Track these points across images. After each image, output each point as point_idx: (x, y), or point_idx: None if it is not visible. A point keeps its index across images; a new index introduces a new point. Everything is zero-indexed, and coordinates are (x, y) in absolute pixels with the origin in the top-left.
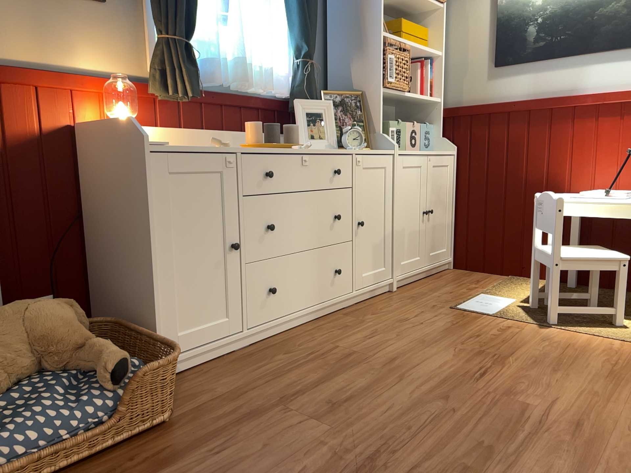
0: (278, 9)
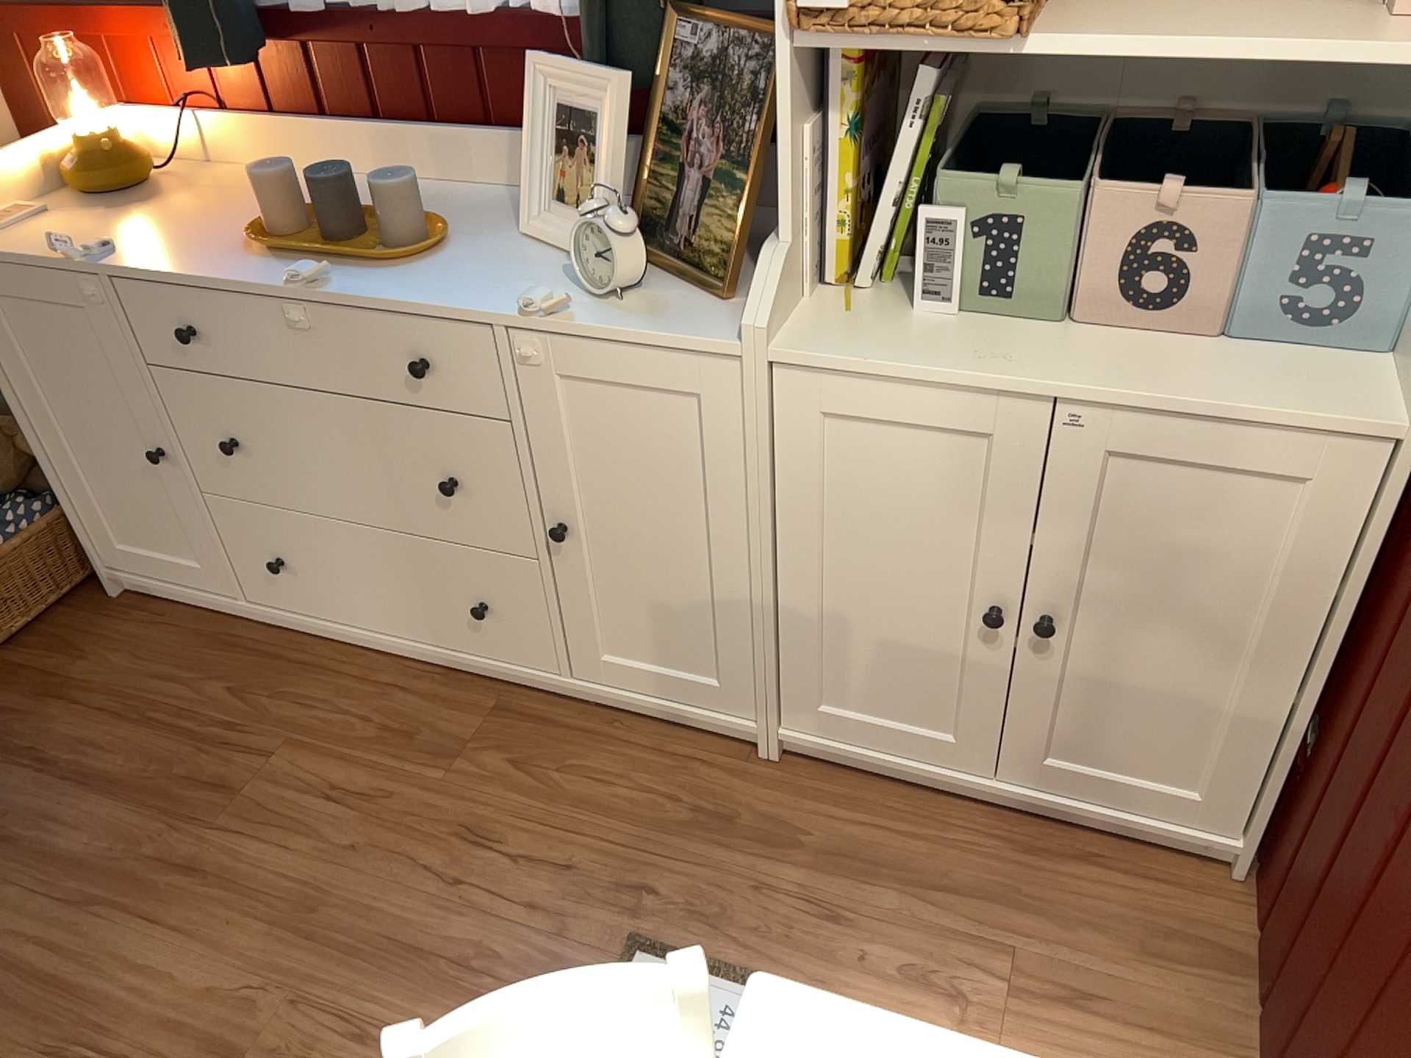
0: None
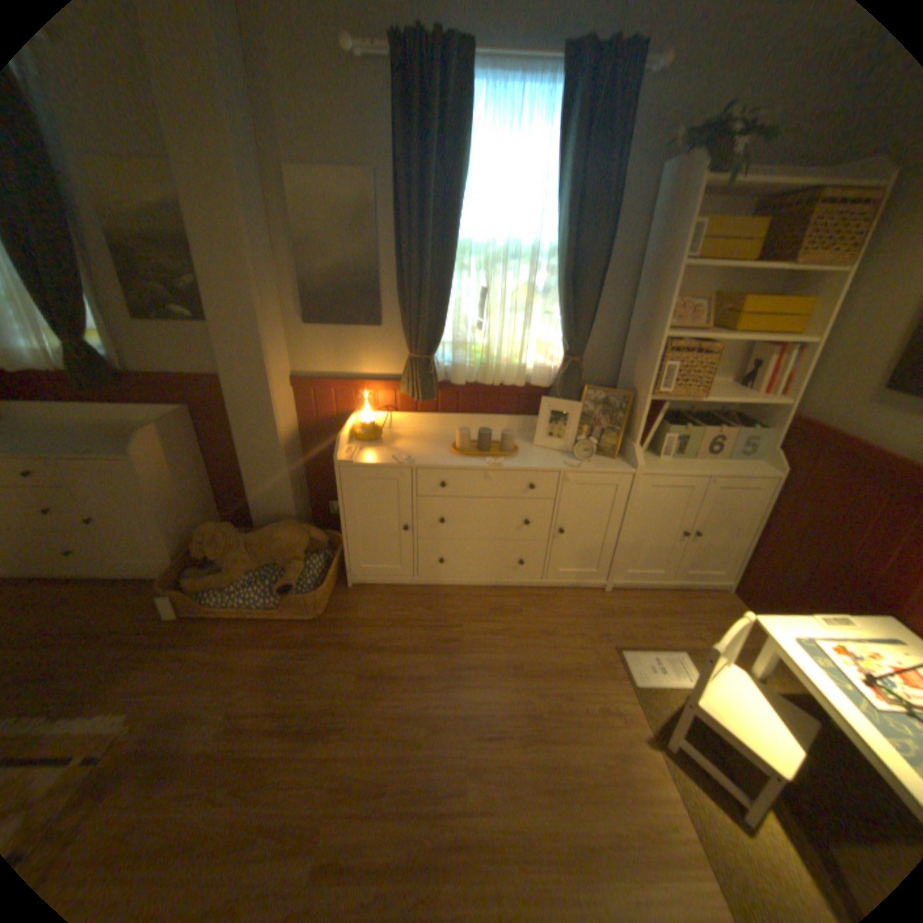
0: (552, 302)
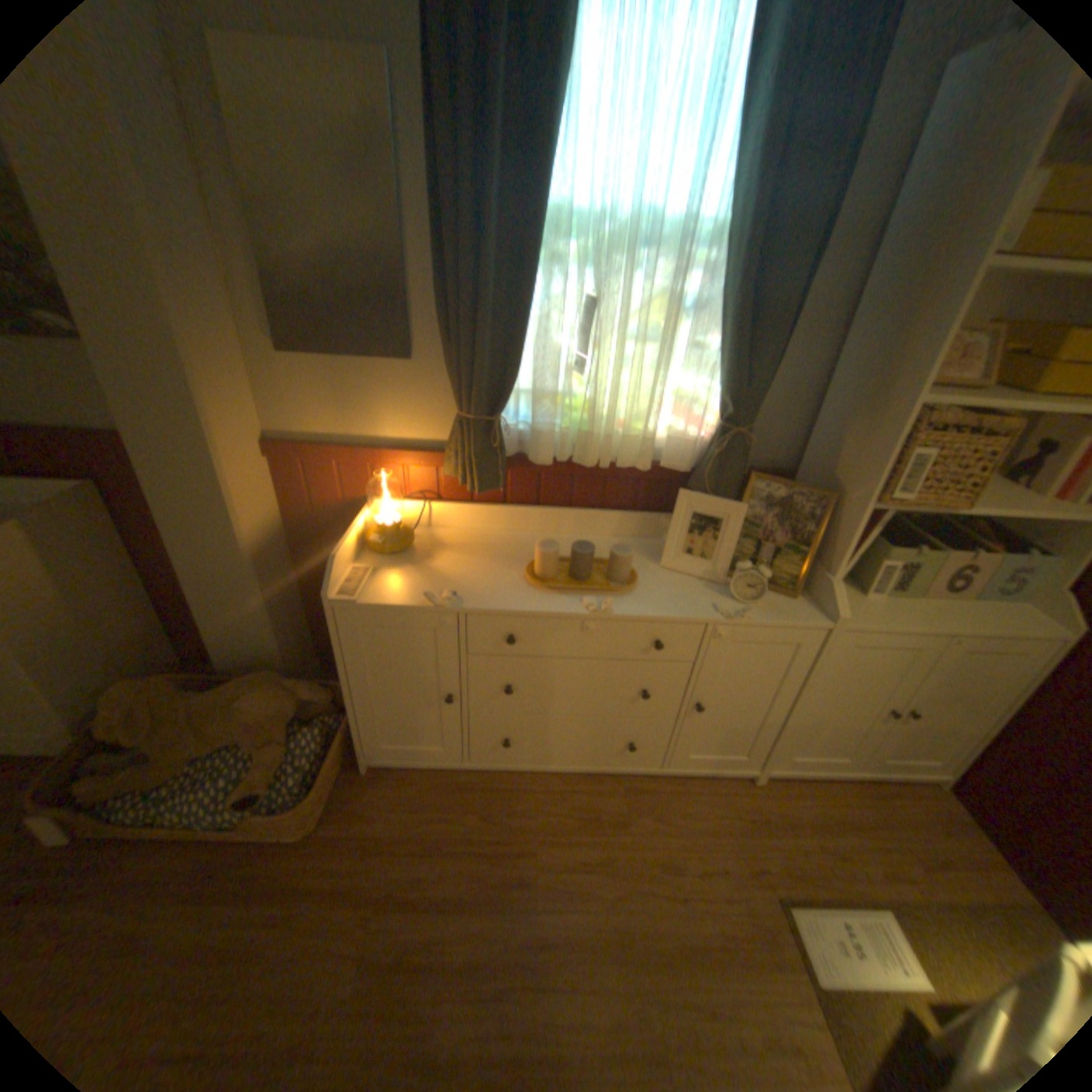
0: (710, 327)
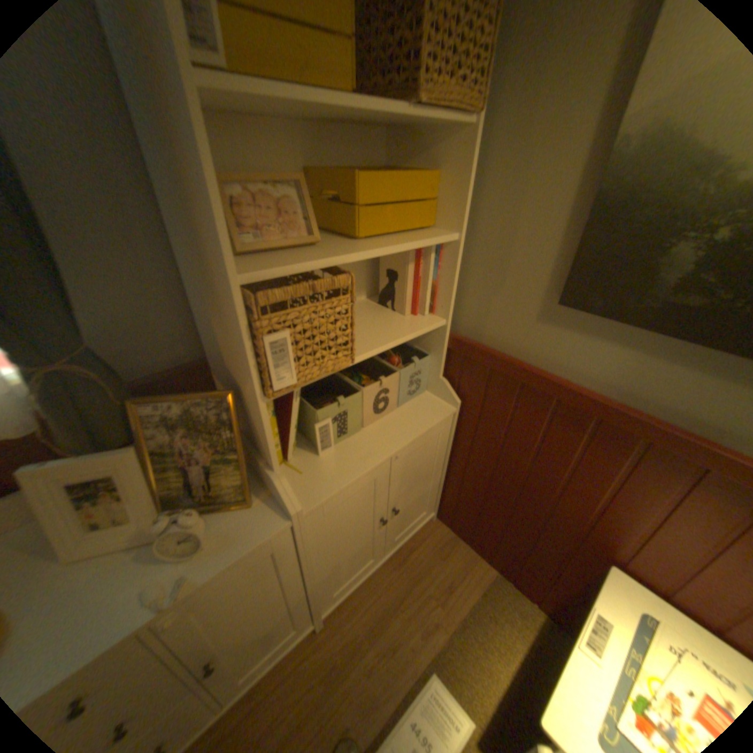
0: None
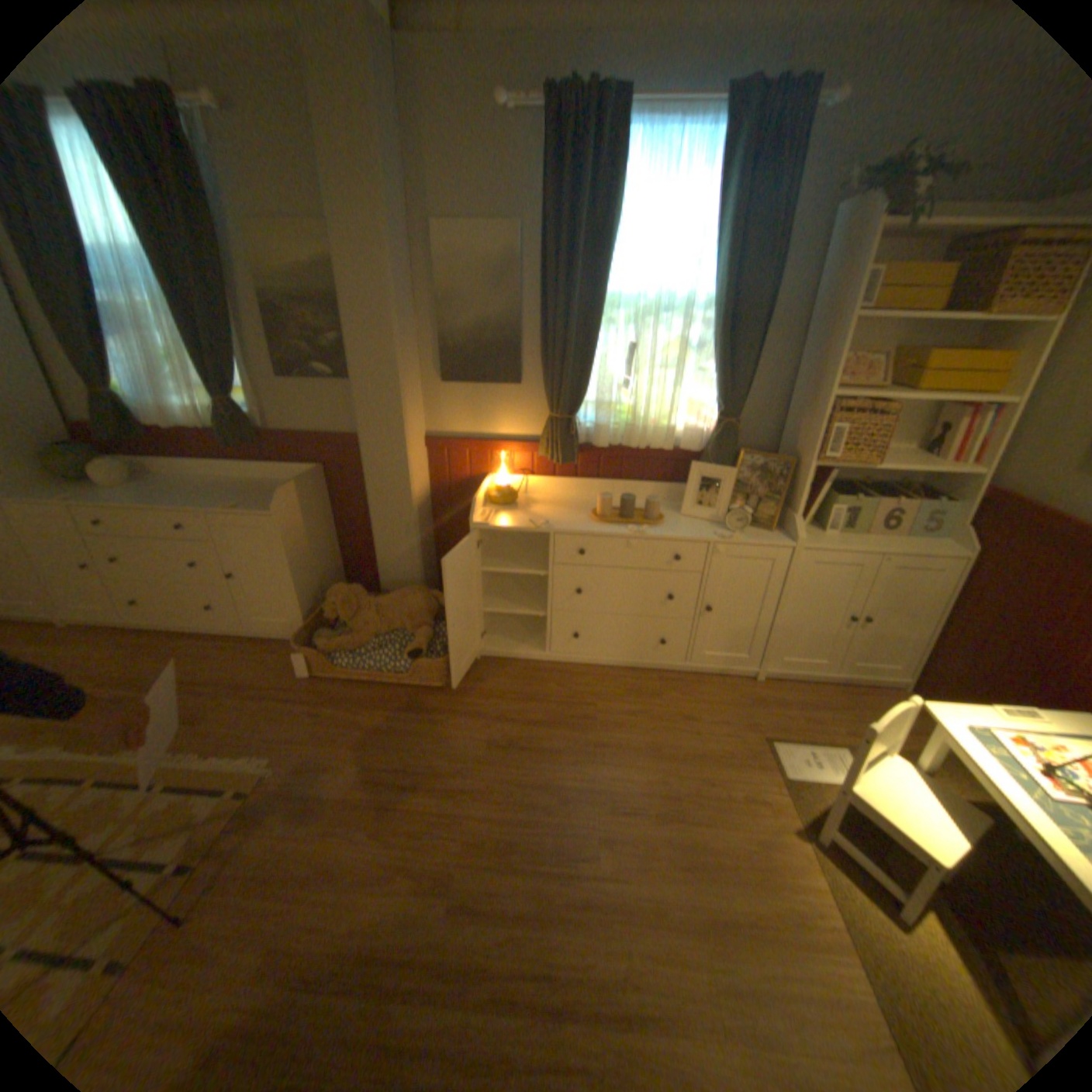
0: (707, 358)
